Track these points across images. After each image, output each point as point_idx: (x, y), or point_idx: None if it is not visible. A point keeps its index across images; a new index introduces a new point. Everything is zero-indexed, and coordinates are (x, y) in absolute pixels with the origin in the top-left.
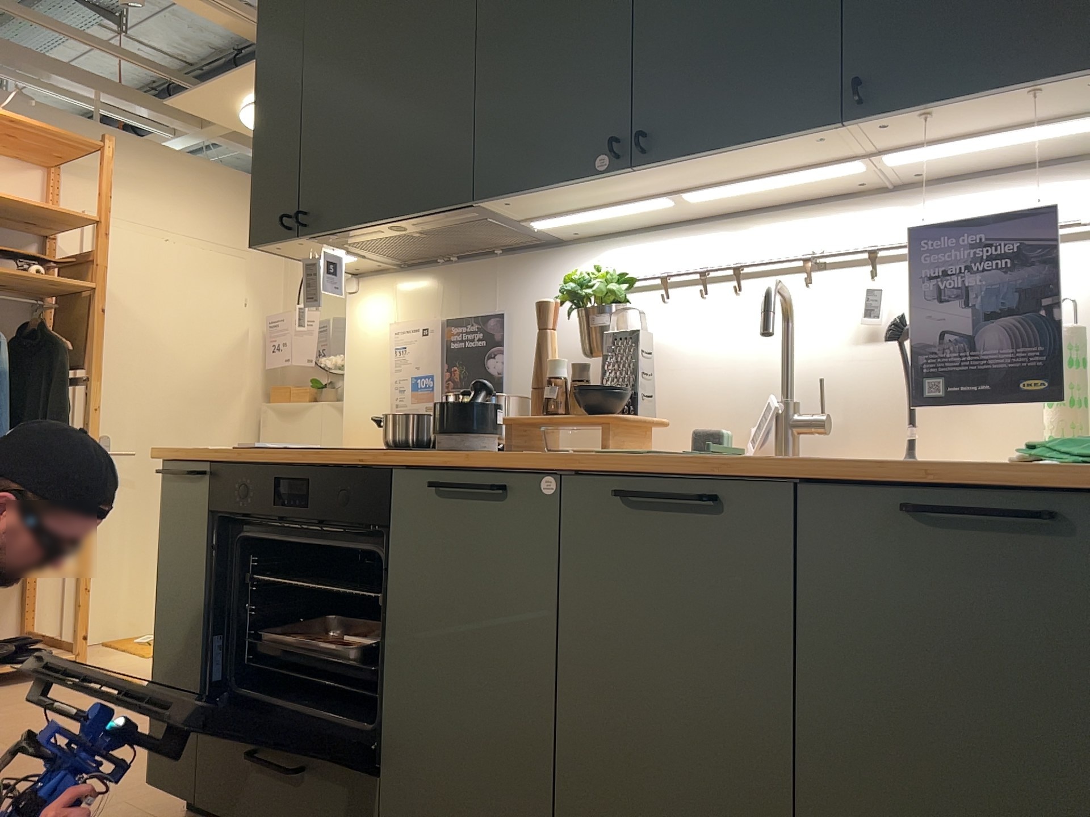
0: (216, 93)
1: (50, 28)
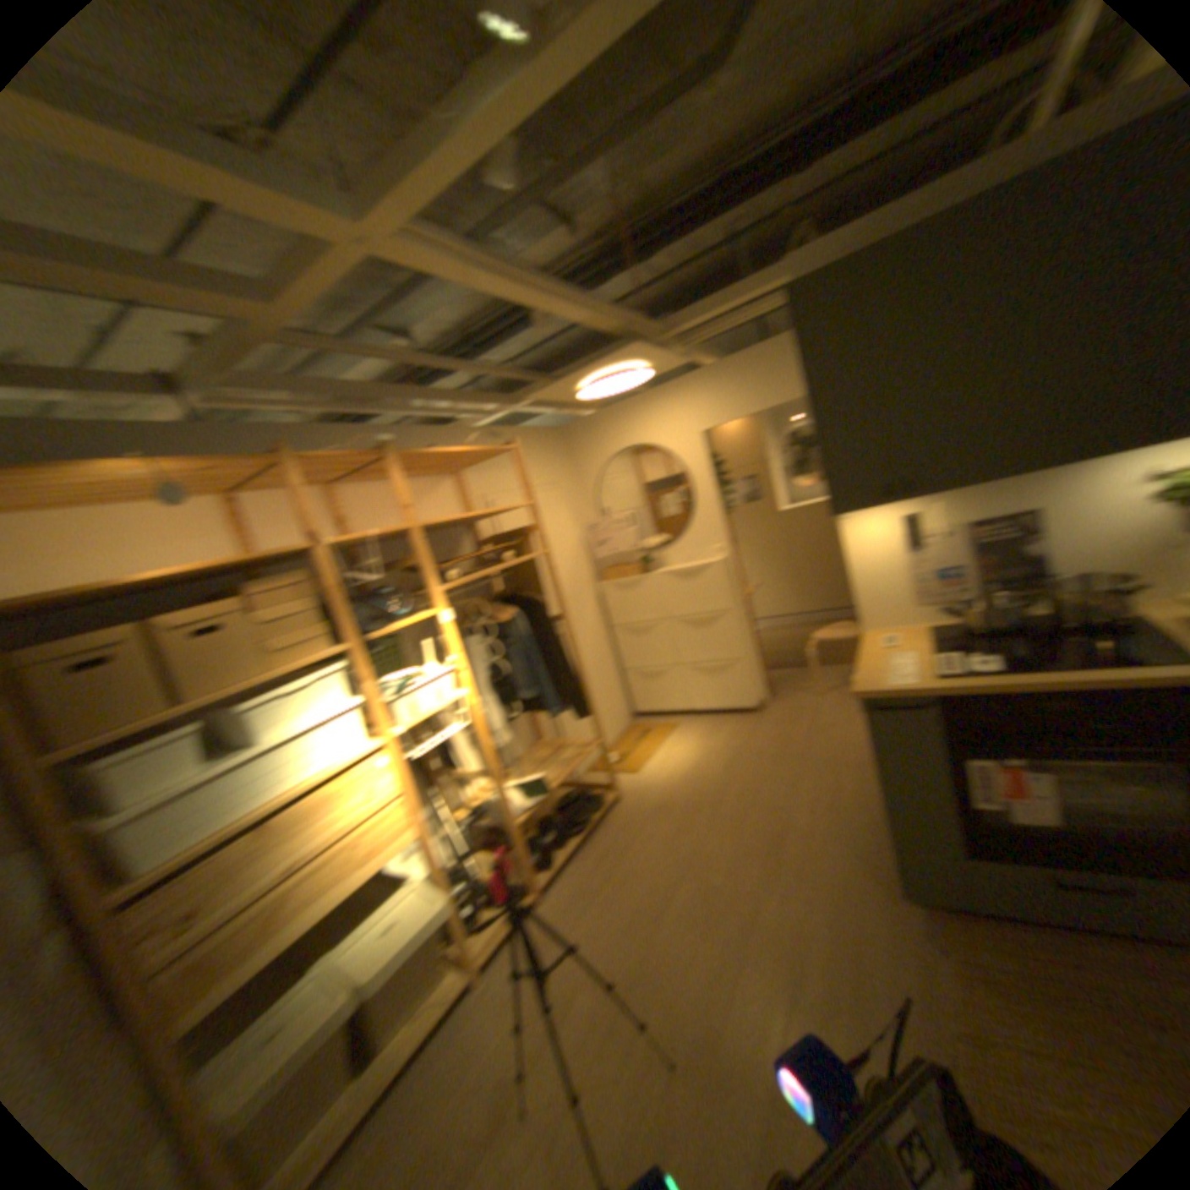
0: (573, 379)
1: (460, 369)
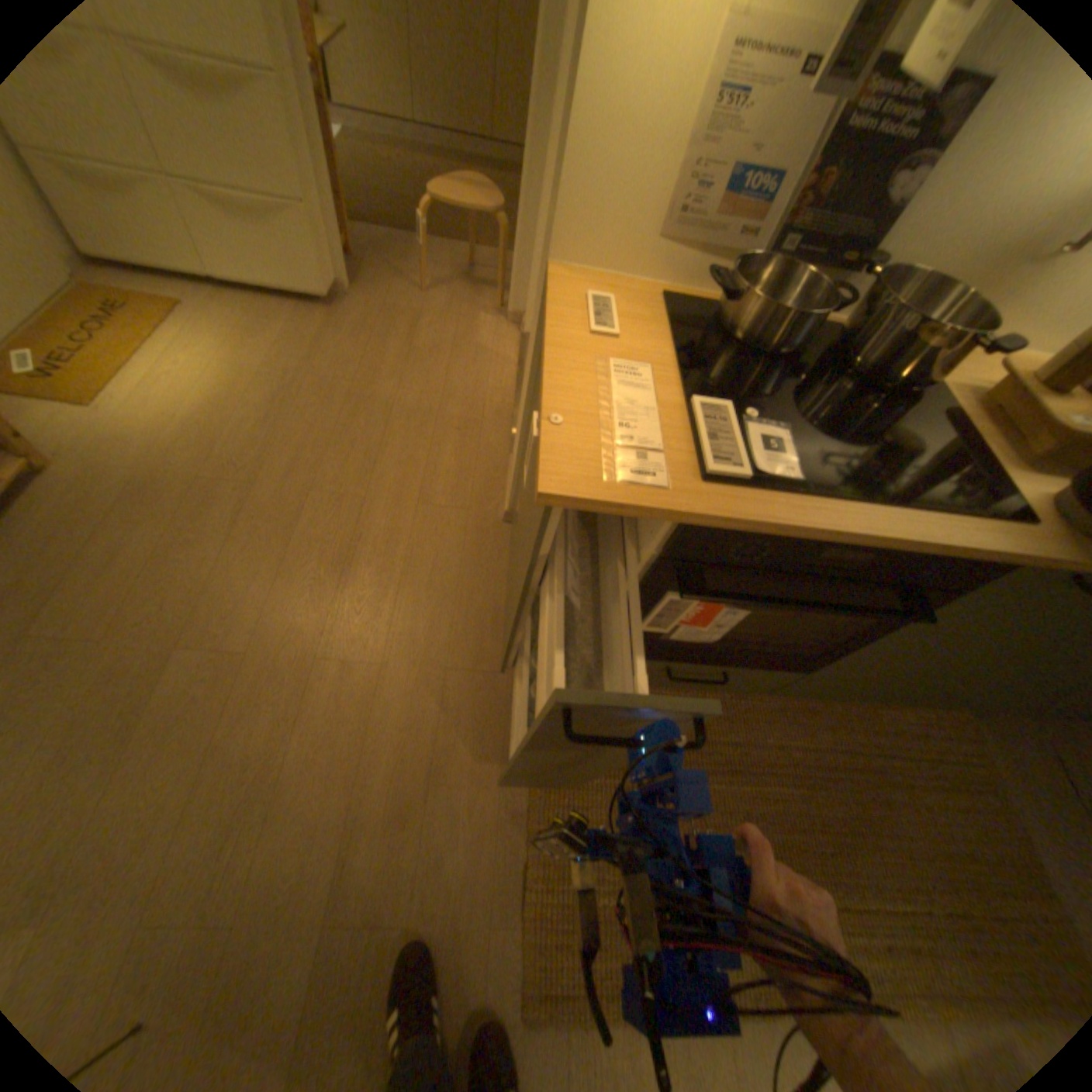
0: None
1: None
